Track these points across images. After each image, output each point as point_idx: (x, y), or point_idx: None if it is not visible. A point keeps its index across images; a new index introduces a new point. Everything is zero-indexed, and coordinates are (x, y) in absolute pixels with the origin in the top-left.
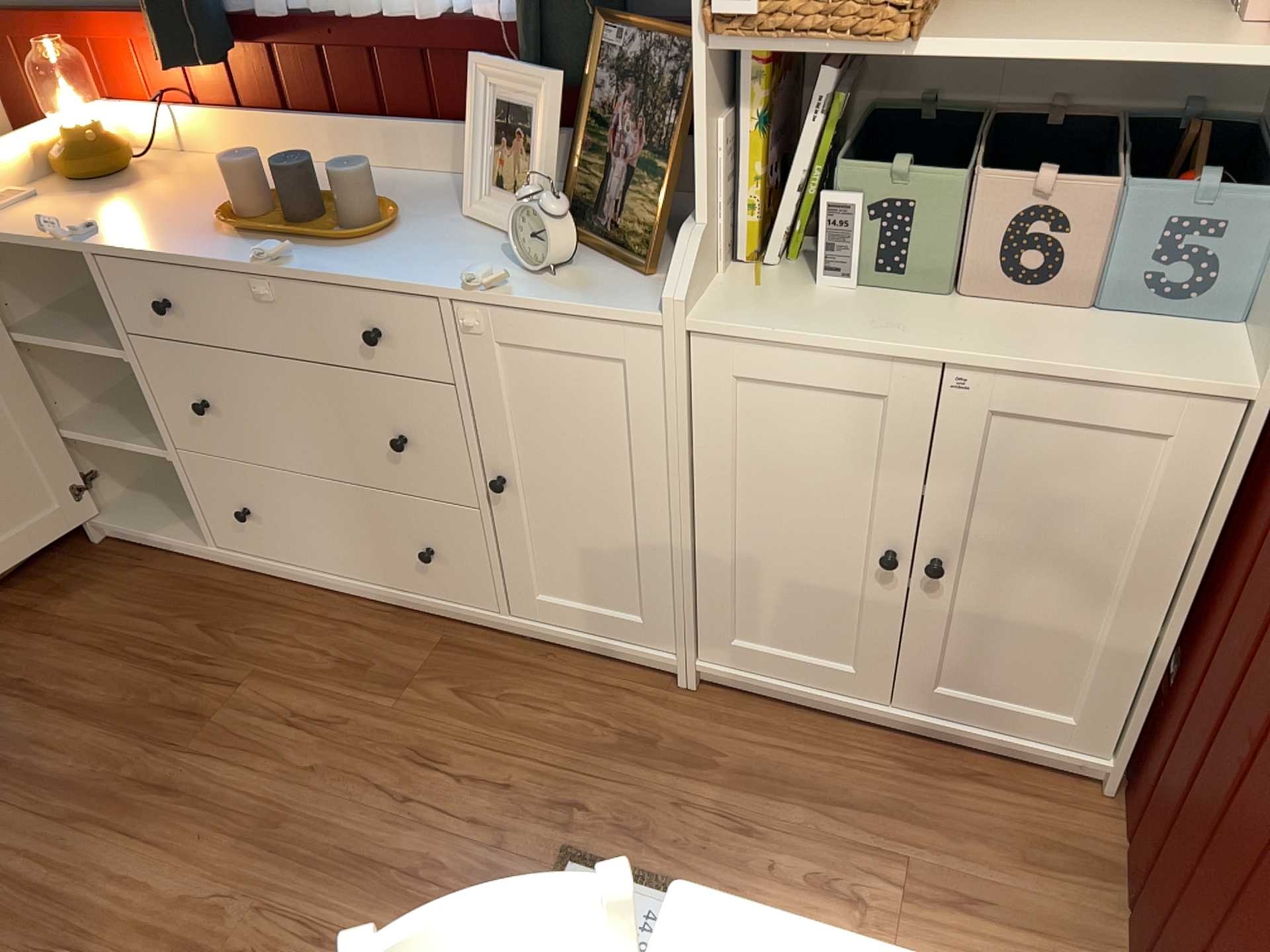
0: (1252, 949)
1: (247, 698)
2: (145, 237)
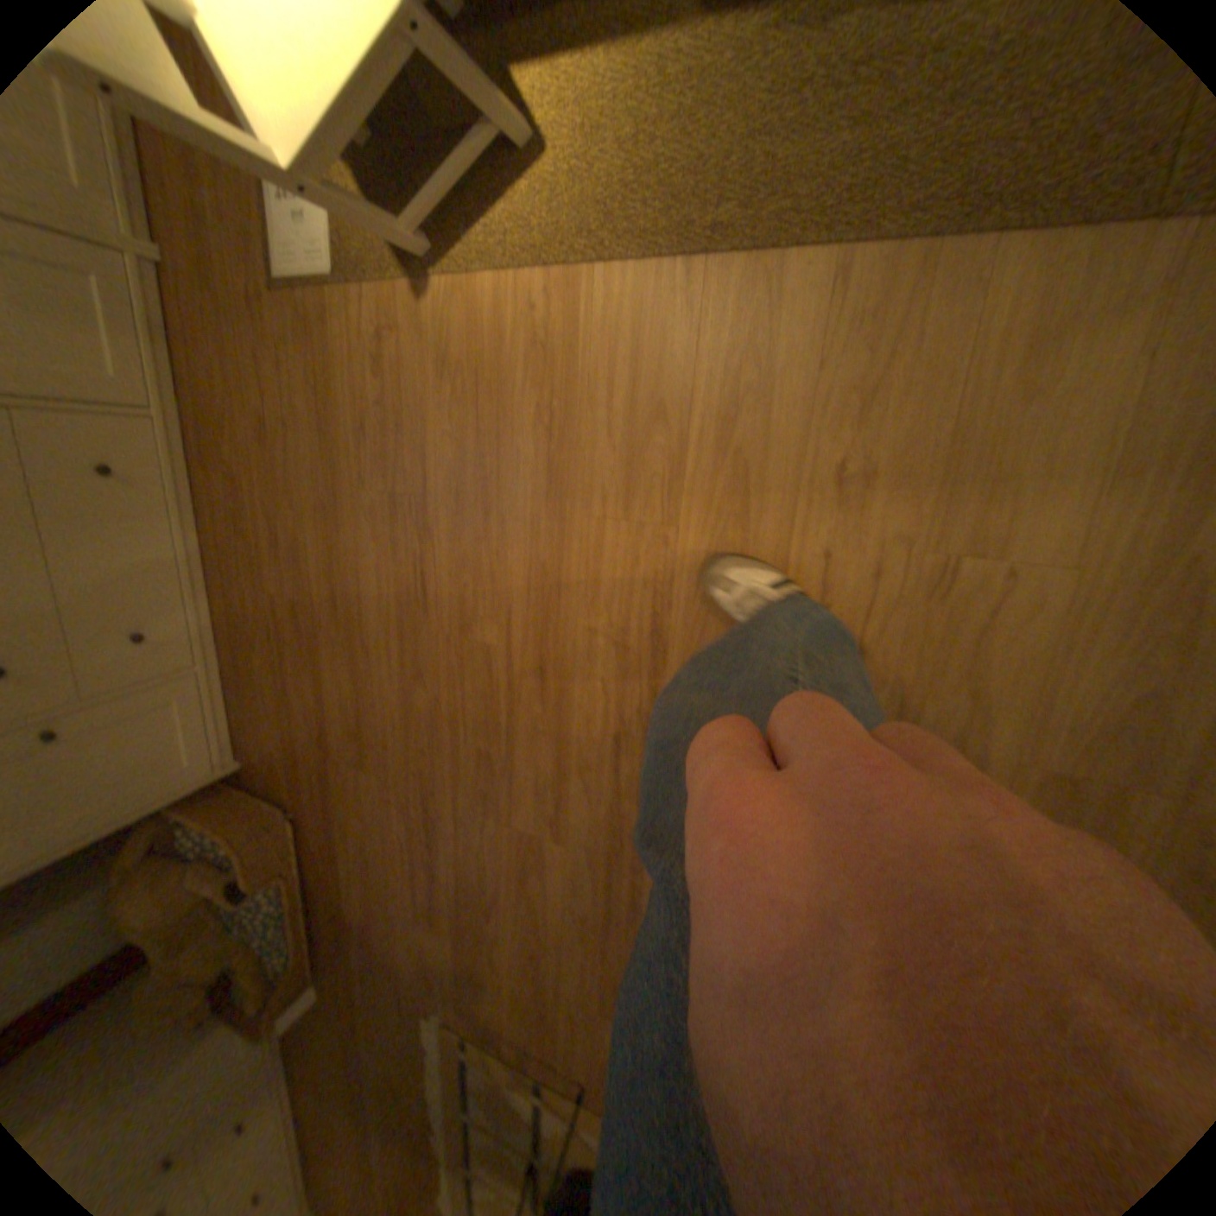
0: None
1: (270, 588)
2: None
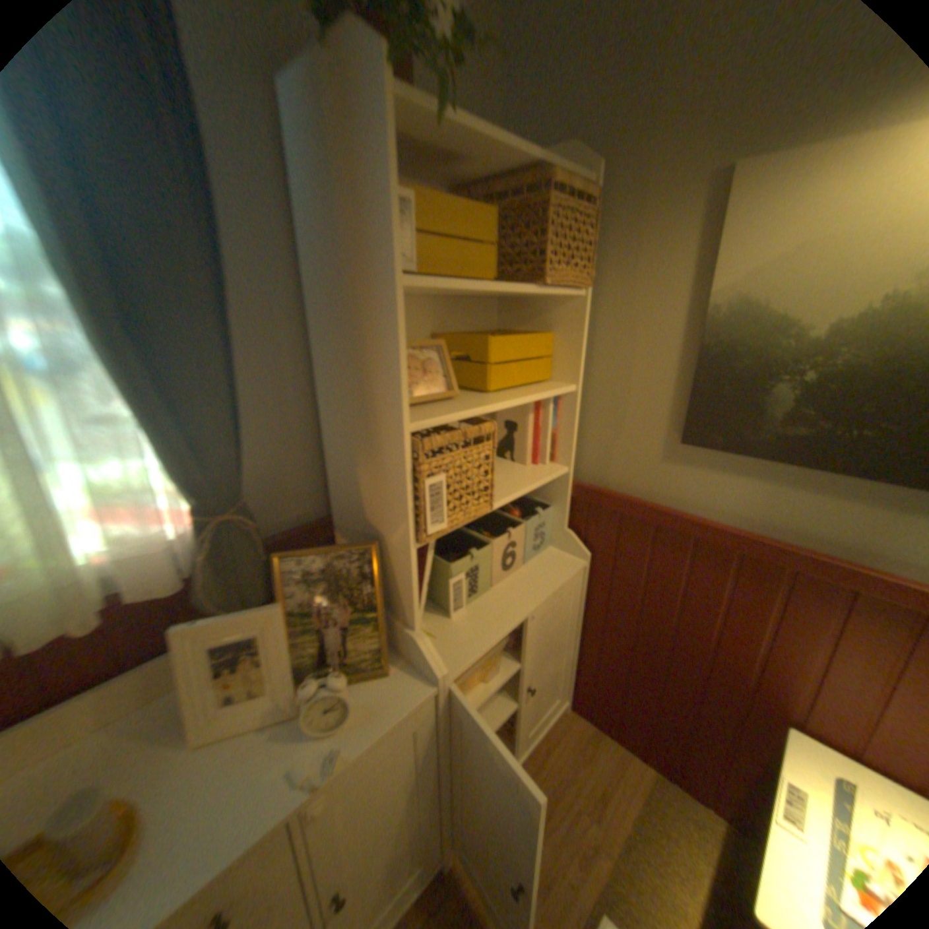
0: (735, 708)
1: None
2: None
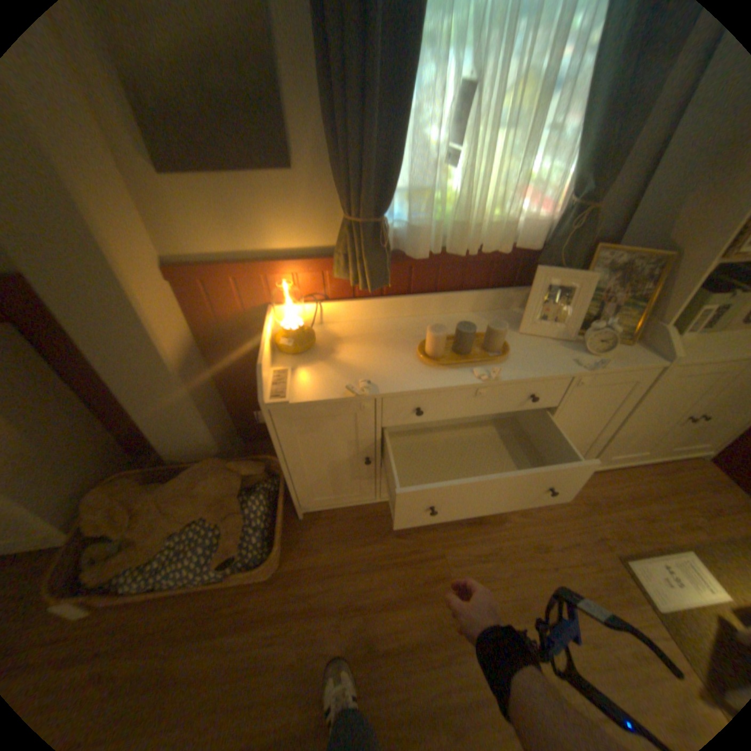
0: None
1: (452, 564)
2: (390, 378)
